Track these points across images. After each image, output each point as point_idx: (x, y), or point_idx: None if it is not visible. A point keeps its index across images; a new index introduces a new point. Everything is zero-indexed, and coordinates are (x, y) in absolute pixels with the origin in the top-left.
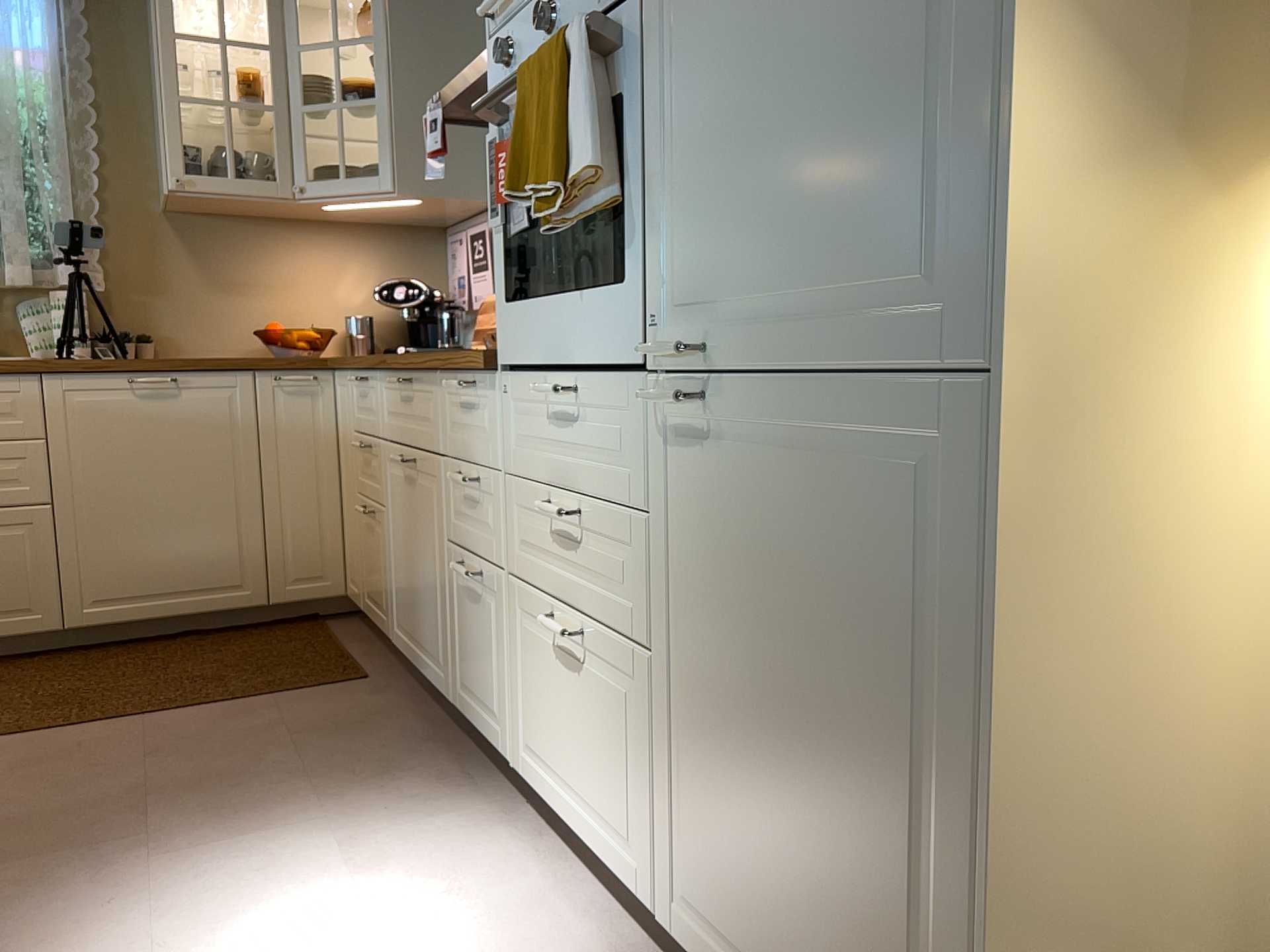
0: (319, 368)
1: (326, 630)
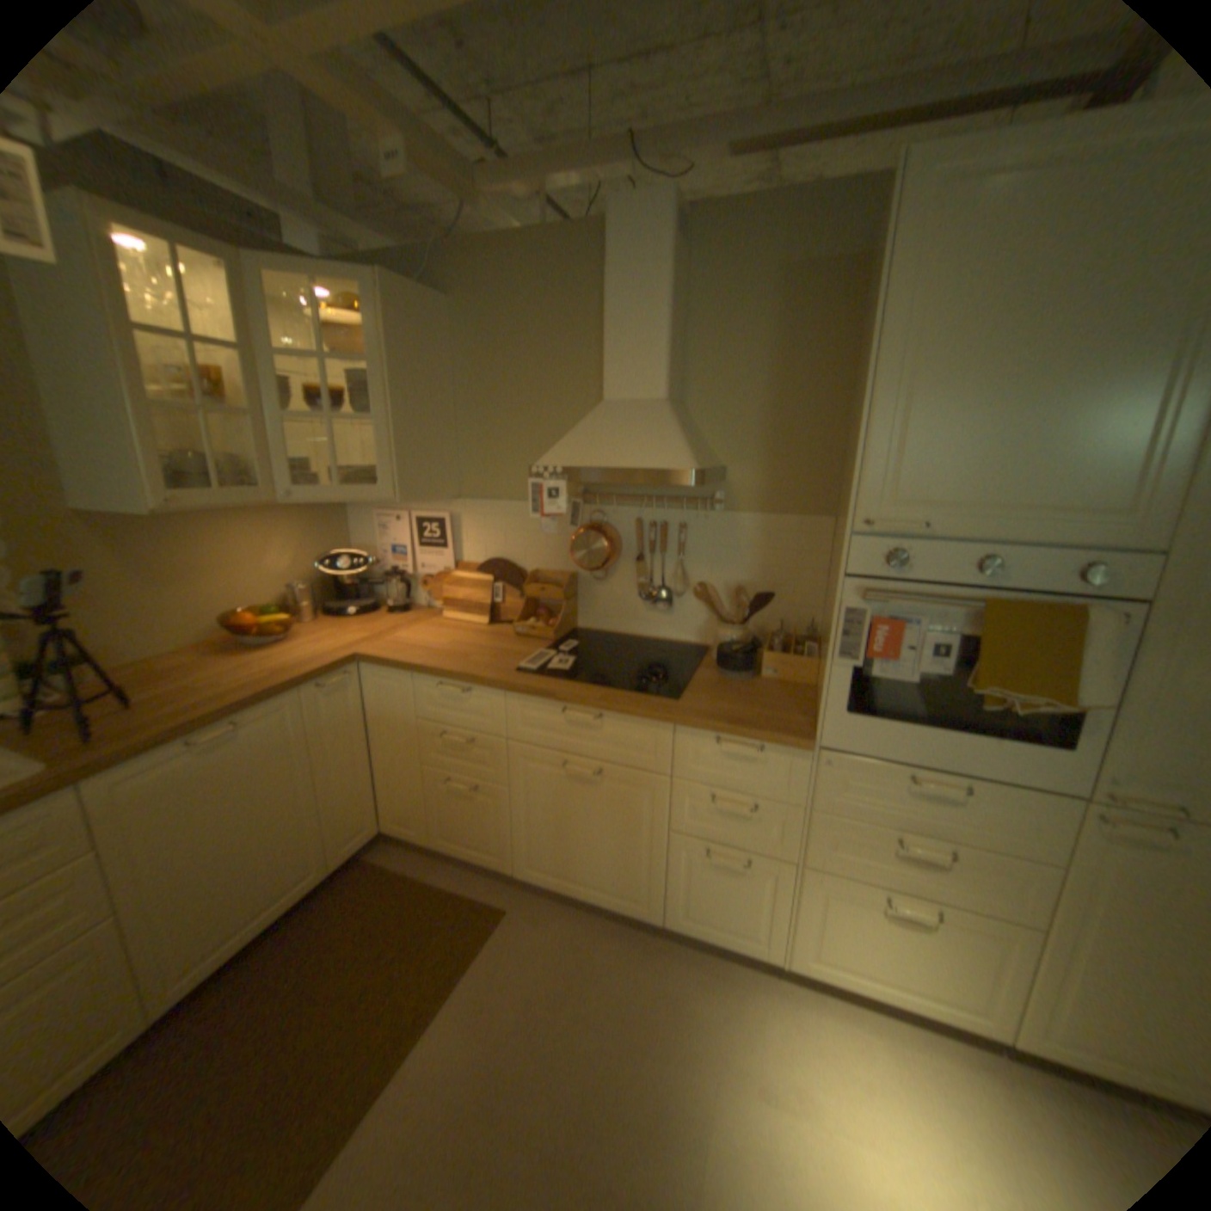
0: (350, 667)
1: (383, 873)
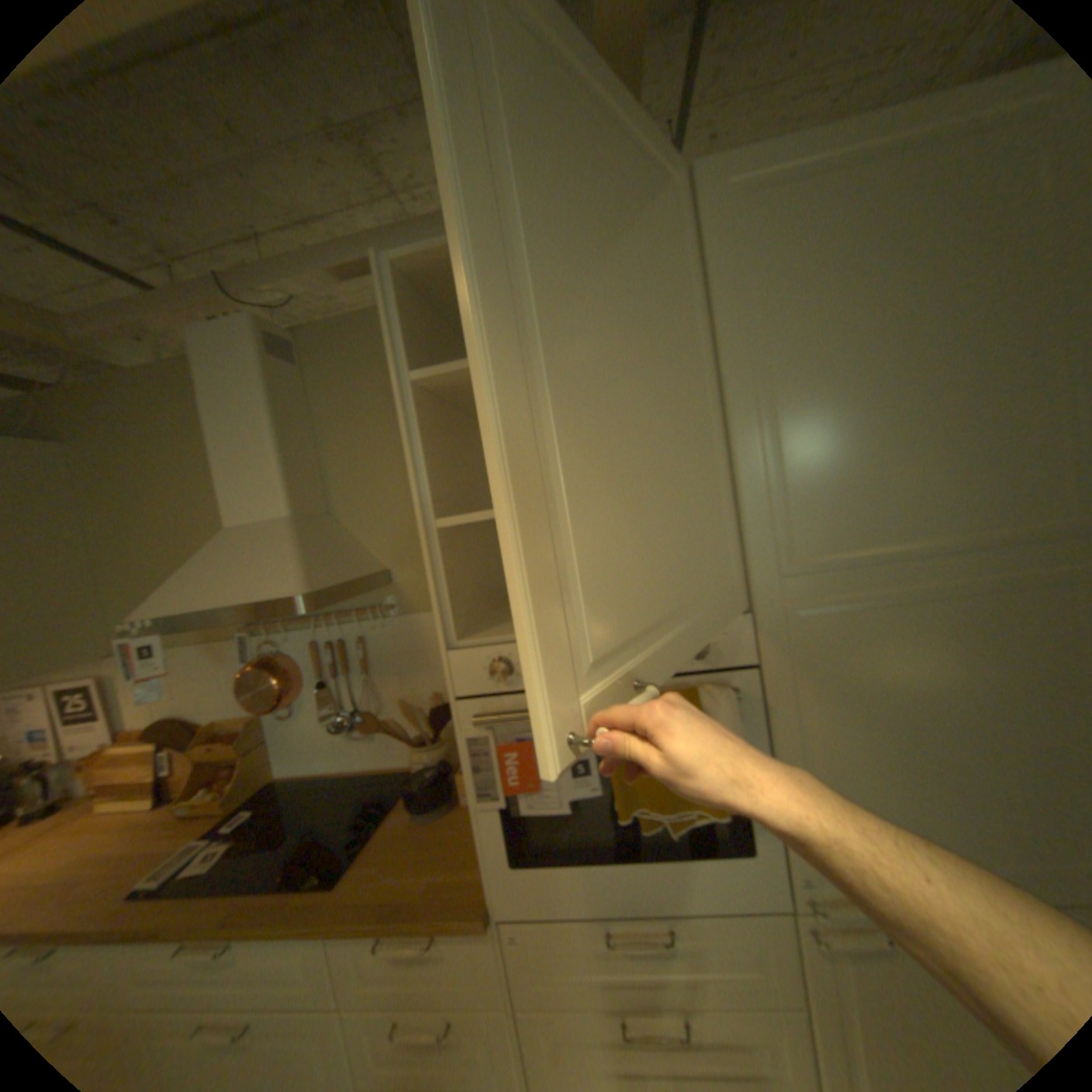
0: None
1: None
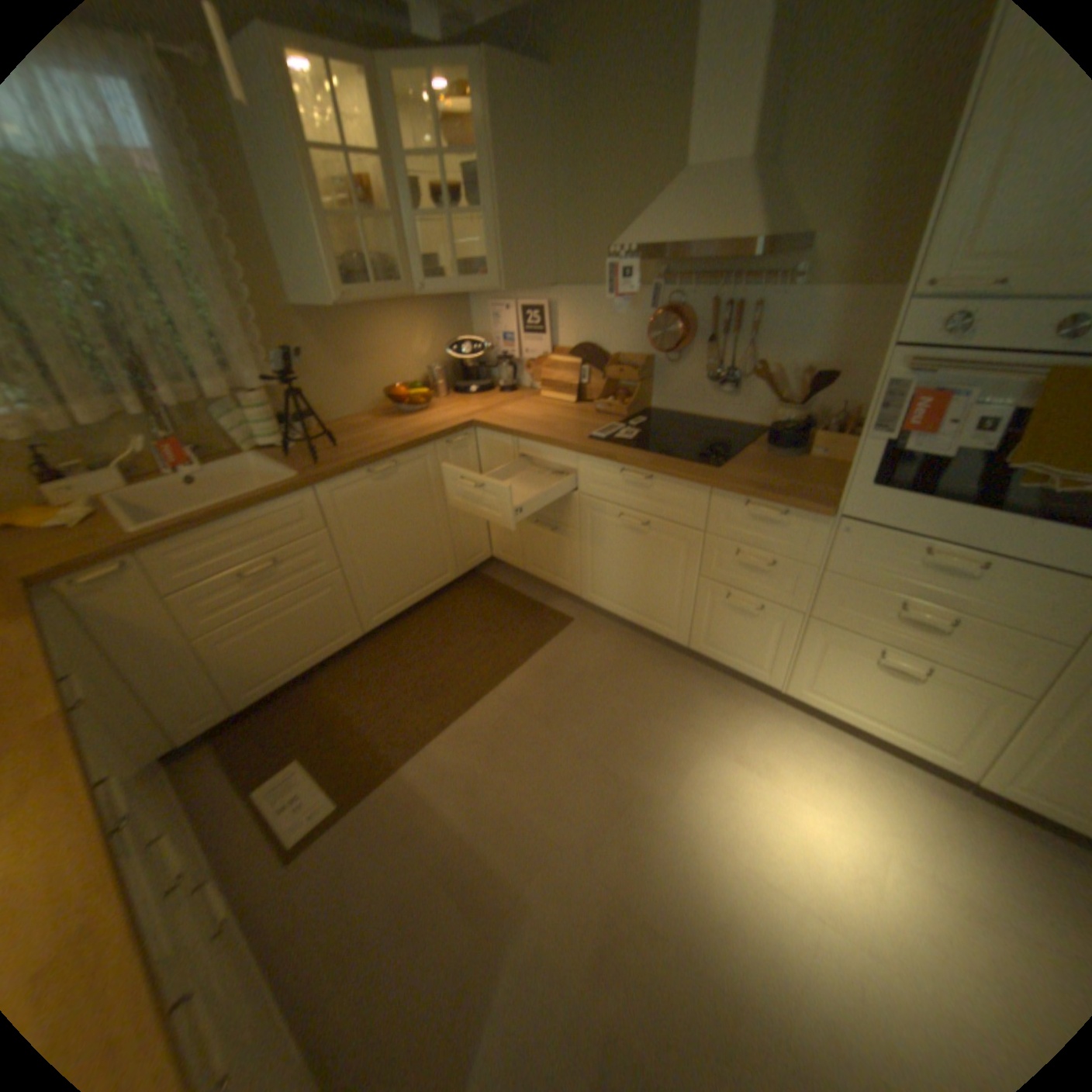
0: (468, 431)
1: (494, 582)
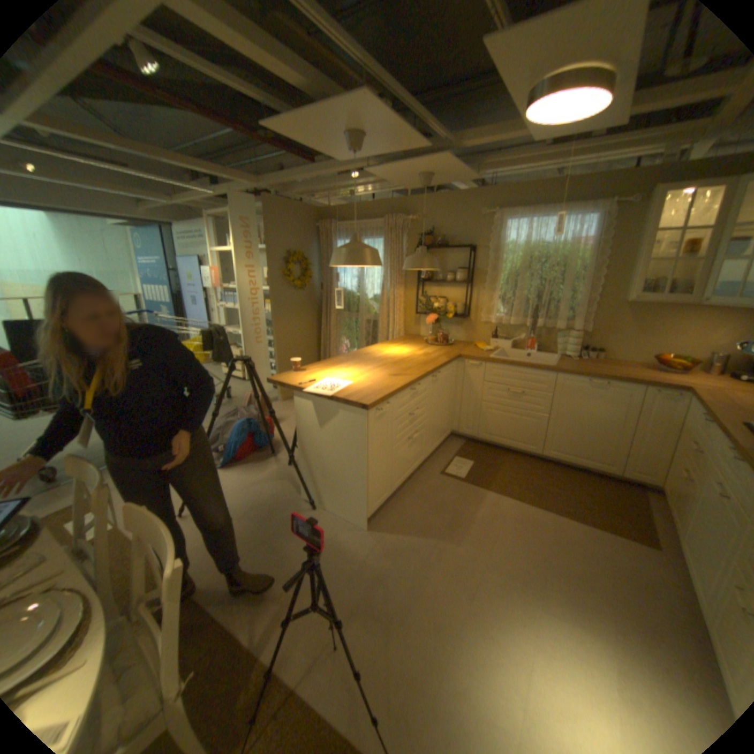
0: (685, 392)
1: (647, 500)
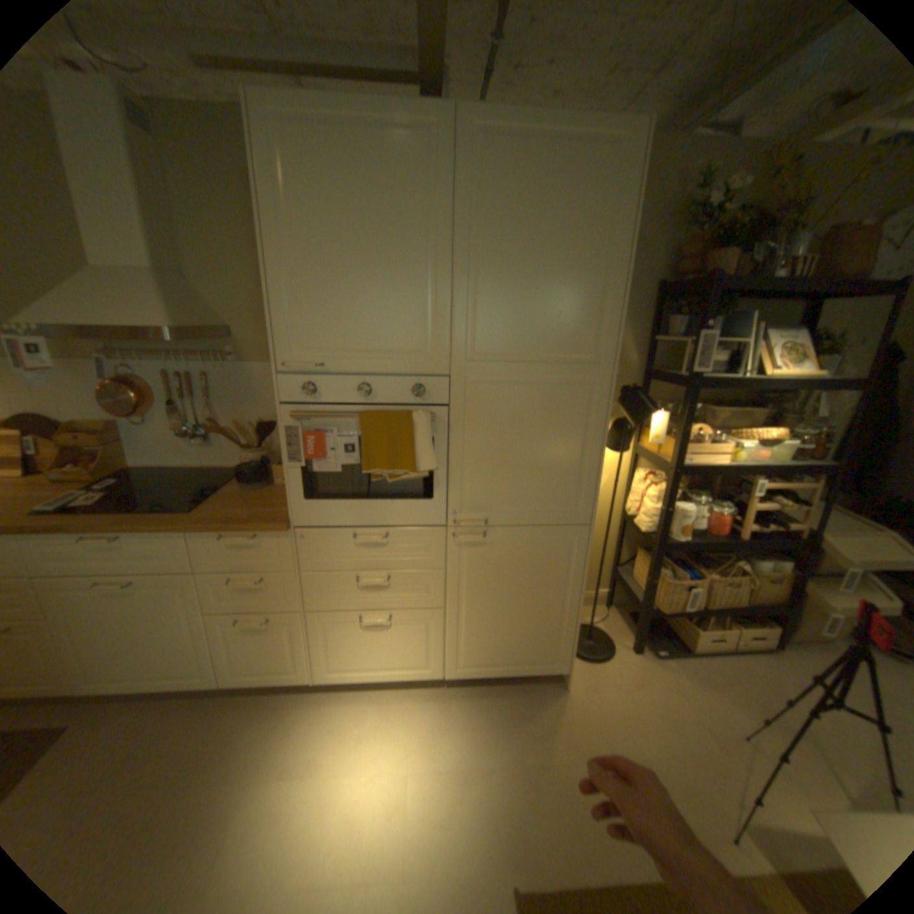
0: None
1: None
